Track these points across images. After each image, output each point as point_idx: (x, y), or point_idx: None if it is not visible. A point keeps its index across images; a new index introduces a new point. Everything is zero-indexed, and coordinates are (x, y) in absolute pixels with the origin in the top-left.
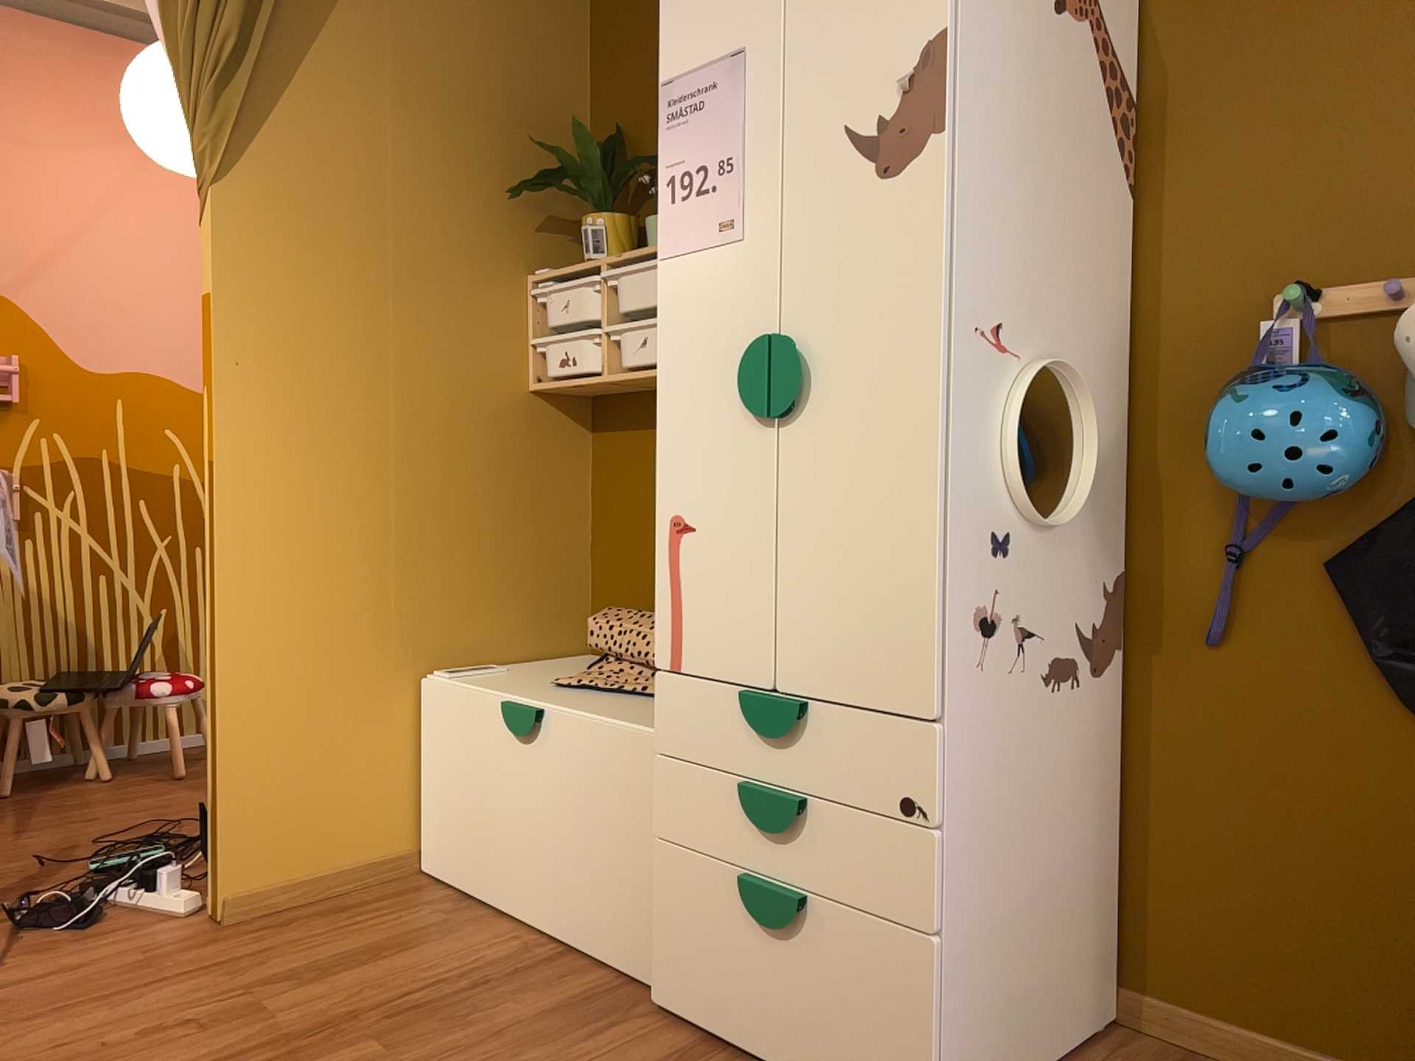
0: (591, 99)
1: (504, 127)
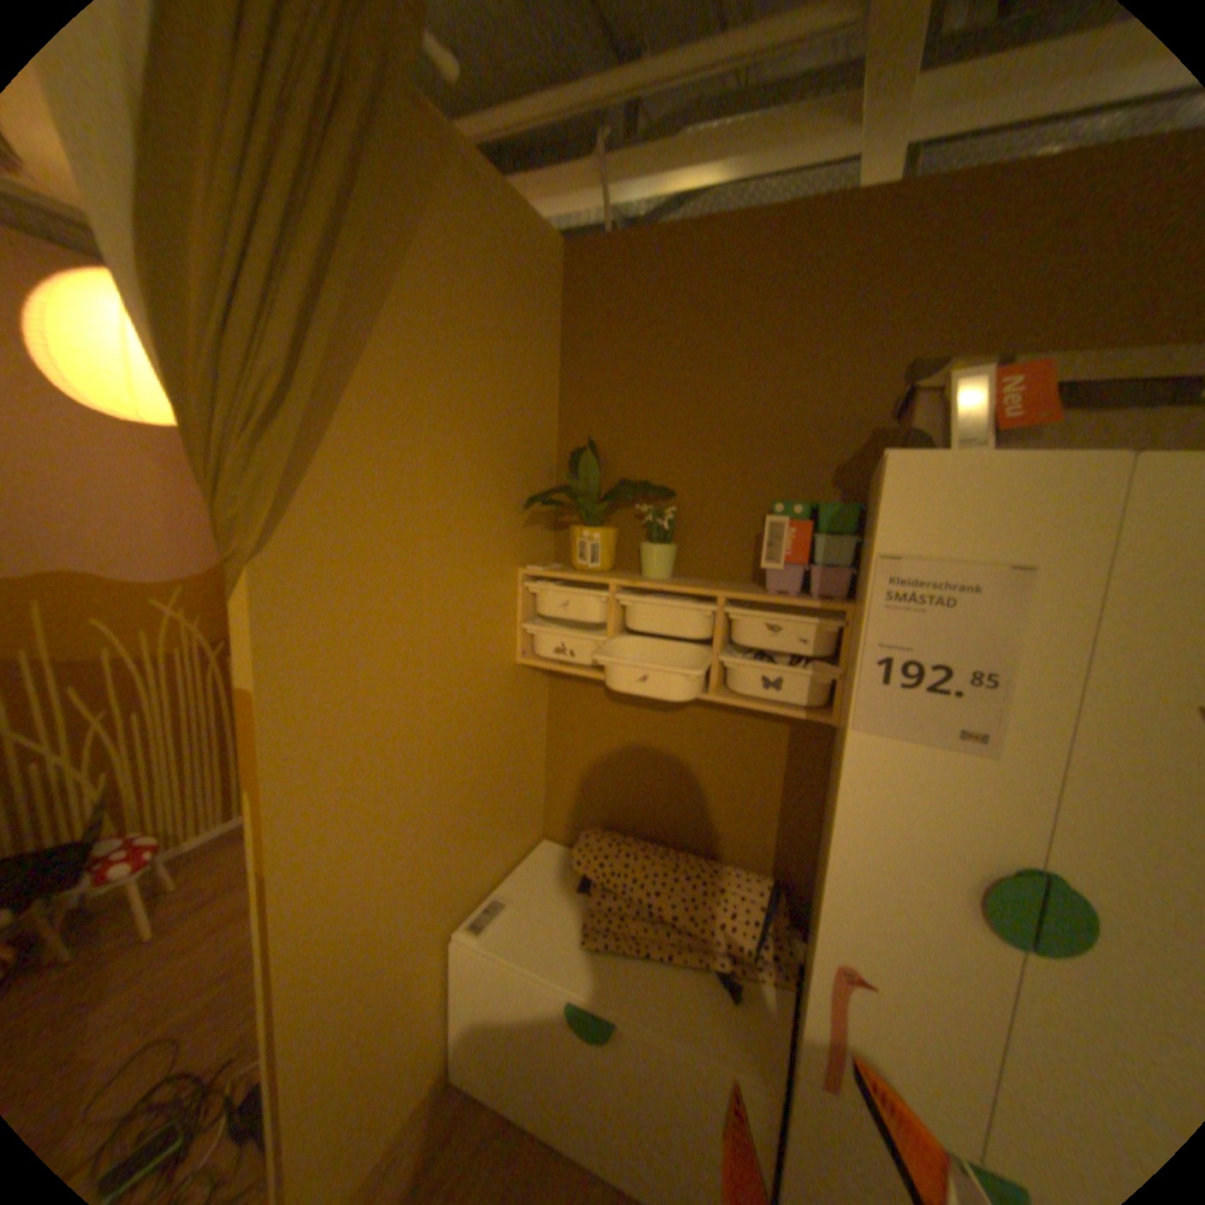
0: (558, 403)
1: (506, 438)
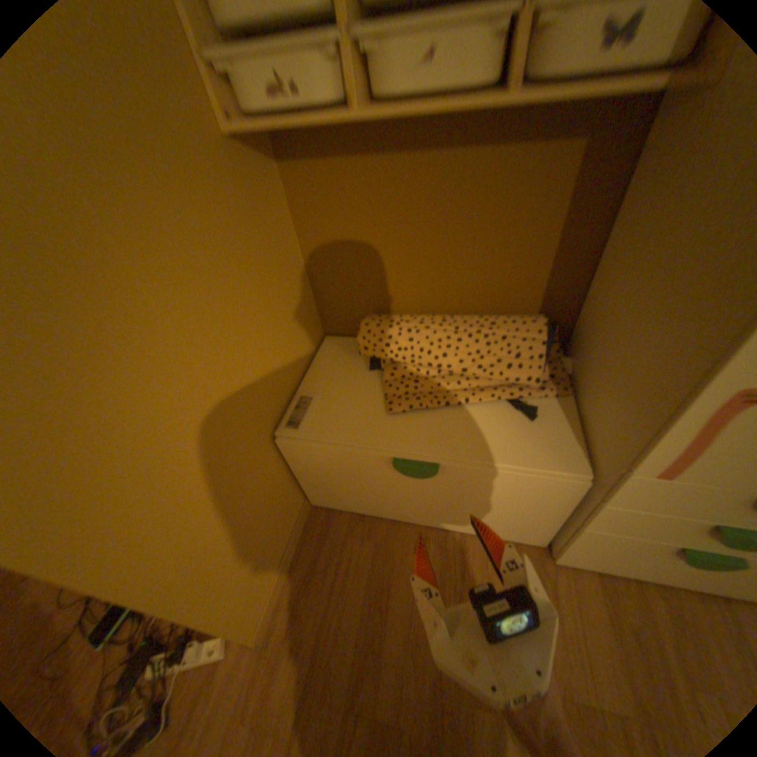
0: None
1: None
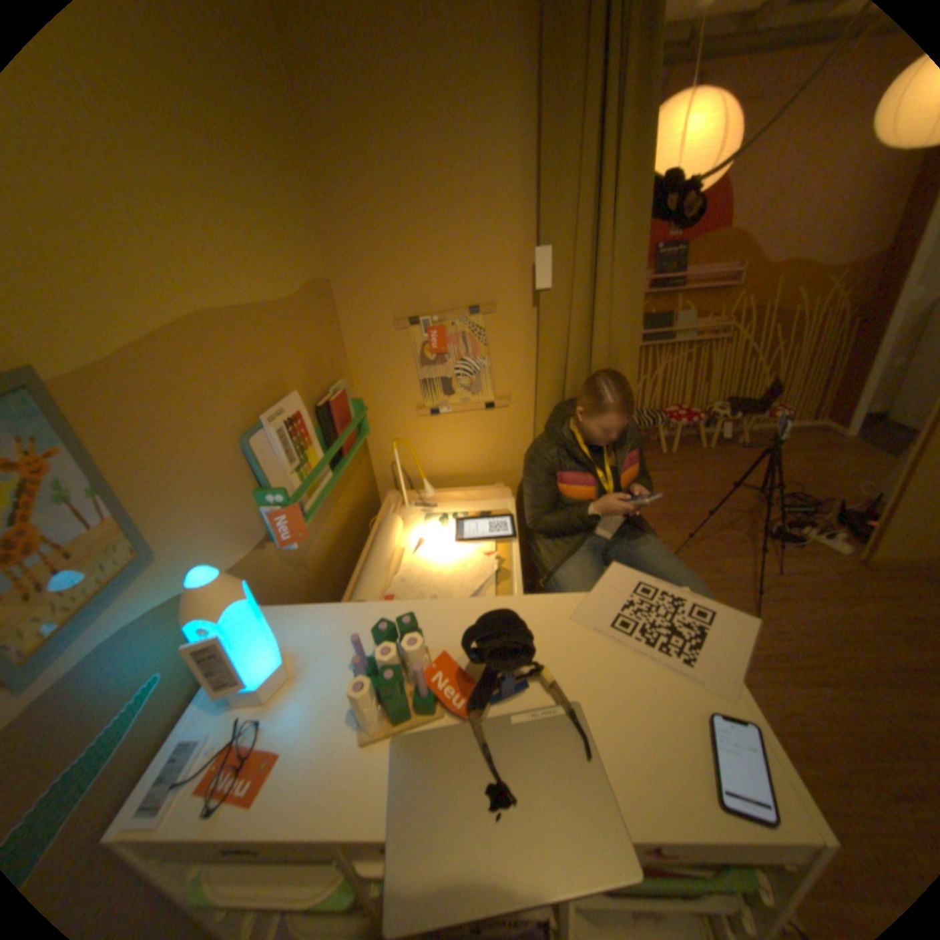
0: None
1: None
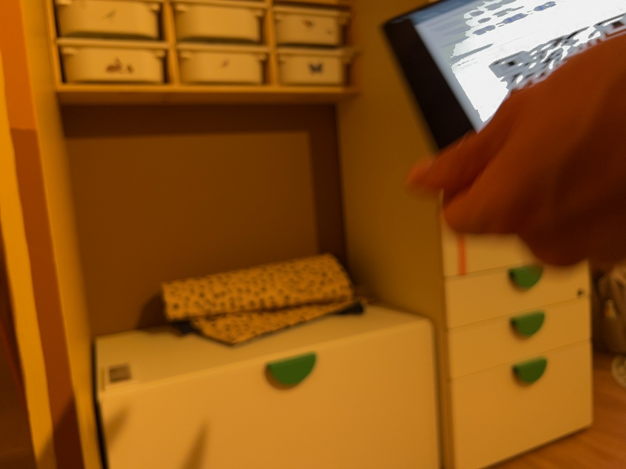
0: None
1: None
